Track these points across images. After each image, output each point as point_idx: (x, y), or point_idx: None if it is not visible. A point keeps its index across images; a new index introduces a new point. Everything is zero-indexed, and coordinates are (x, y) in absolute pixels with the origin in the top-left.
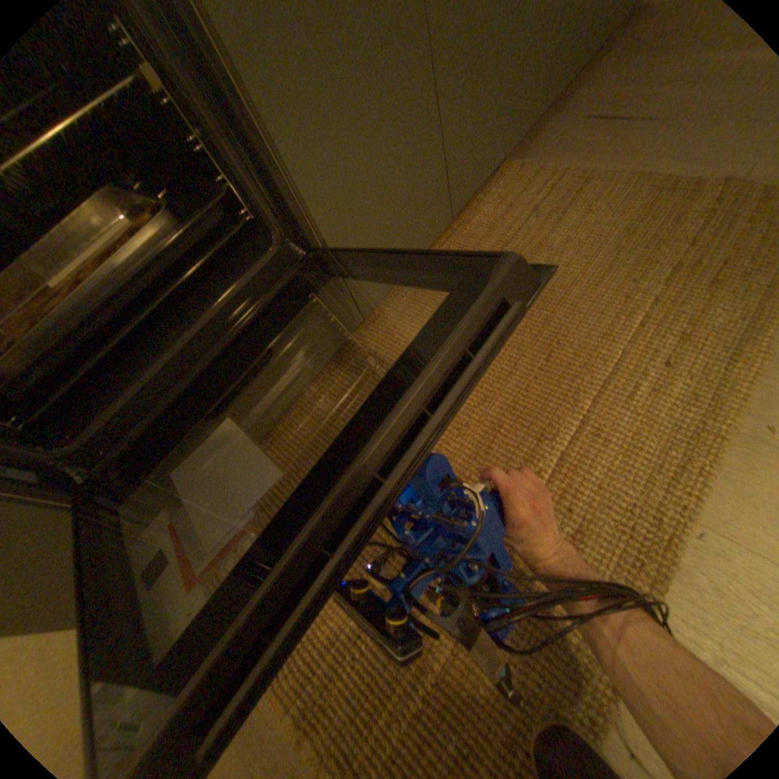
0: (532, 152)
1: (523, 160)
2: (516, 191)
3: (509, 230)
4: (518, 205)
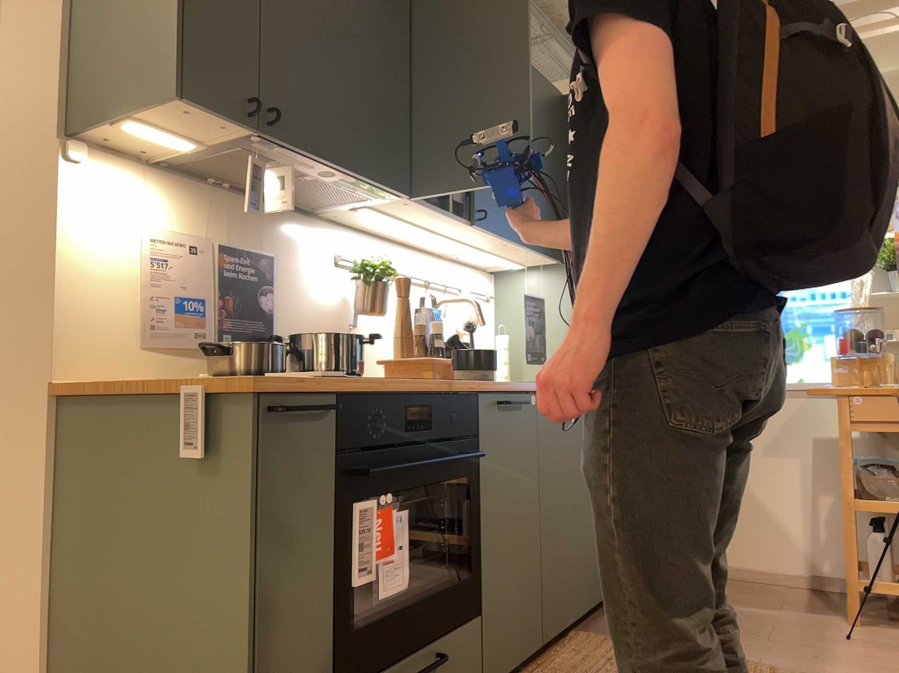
0: (596, 630)
1: (589, 633)
2: (590, 649)
3: (592, 670)
4: (595, 657)
